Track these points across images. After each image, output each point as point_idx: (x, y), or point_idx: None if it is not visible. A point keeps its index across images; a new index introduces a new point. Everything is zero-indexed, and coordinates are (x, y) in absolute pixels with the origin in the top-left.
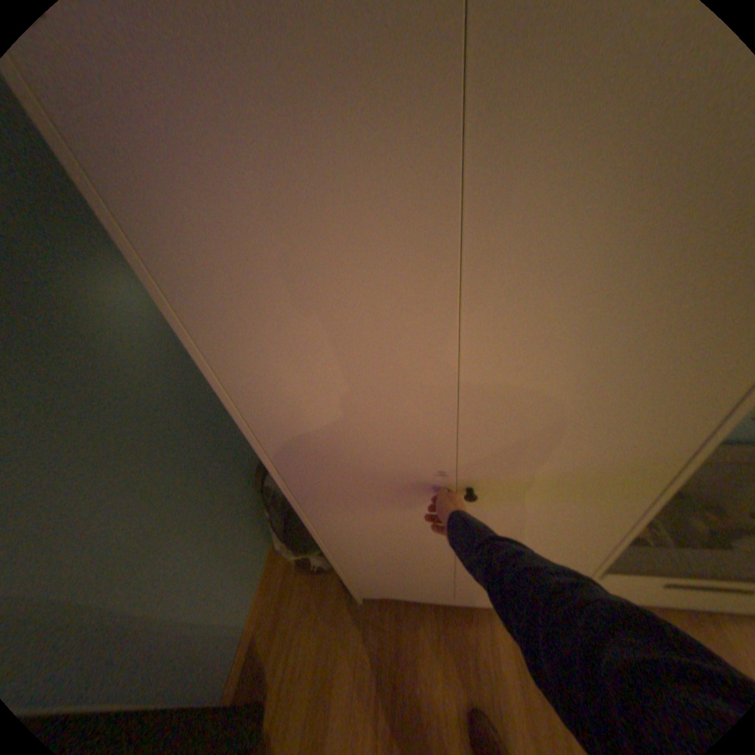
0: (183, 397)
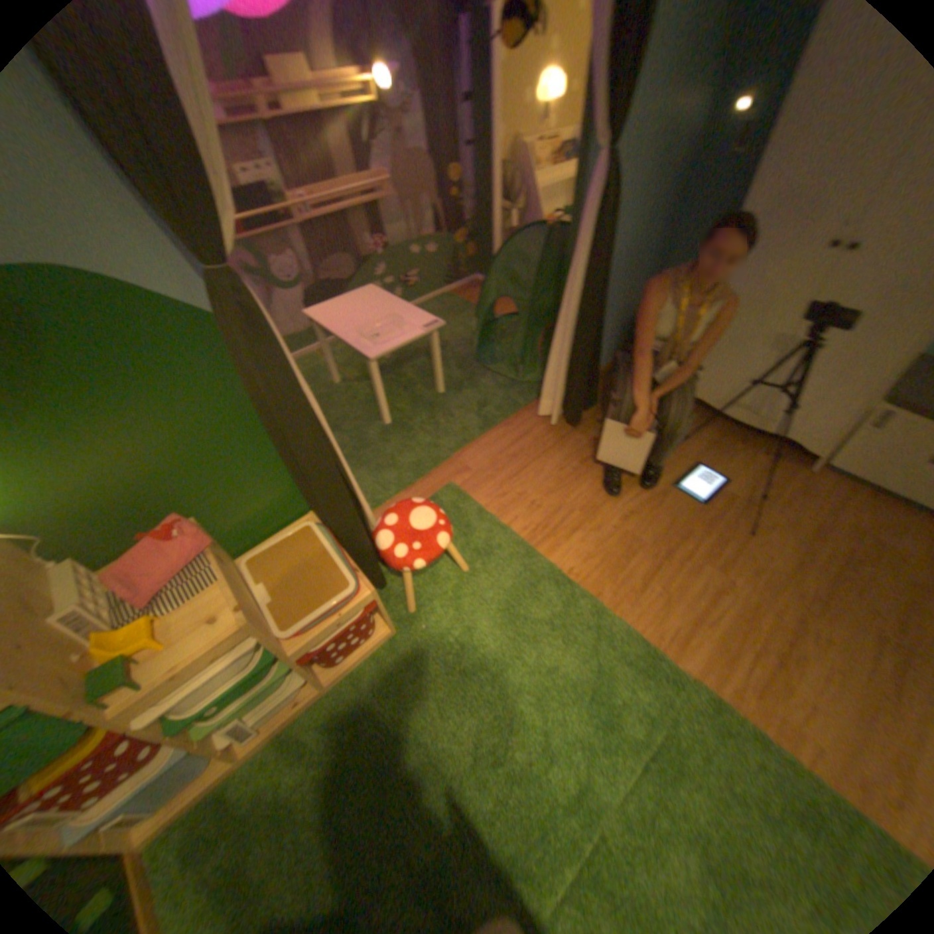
0: (670, 196)
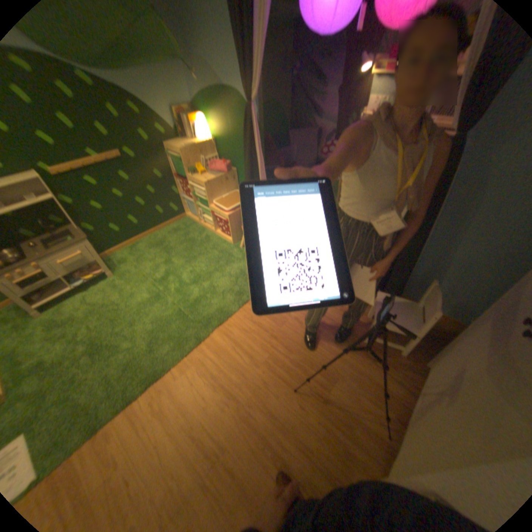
0: None
